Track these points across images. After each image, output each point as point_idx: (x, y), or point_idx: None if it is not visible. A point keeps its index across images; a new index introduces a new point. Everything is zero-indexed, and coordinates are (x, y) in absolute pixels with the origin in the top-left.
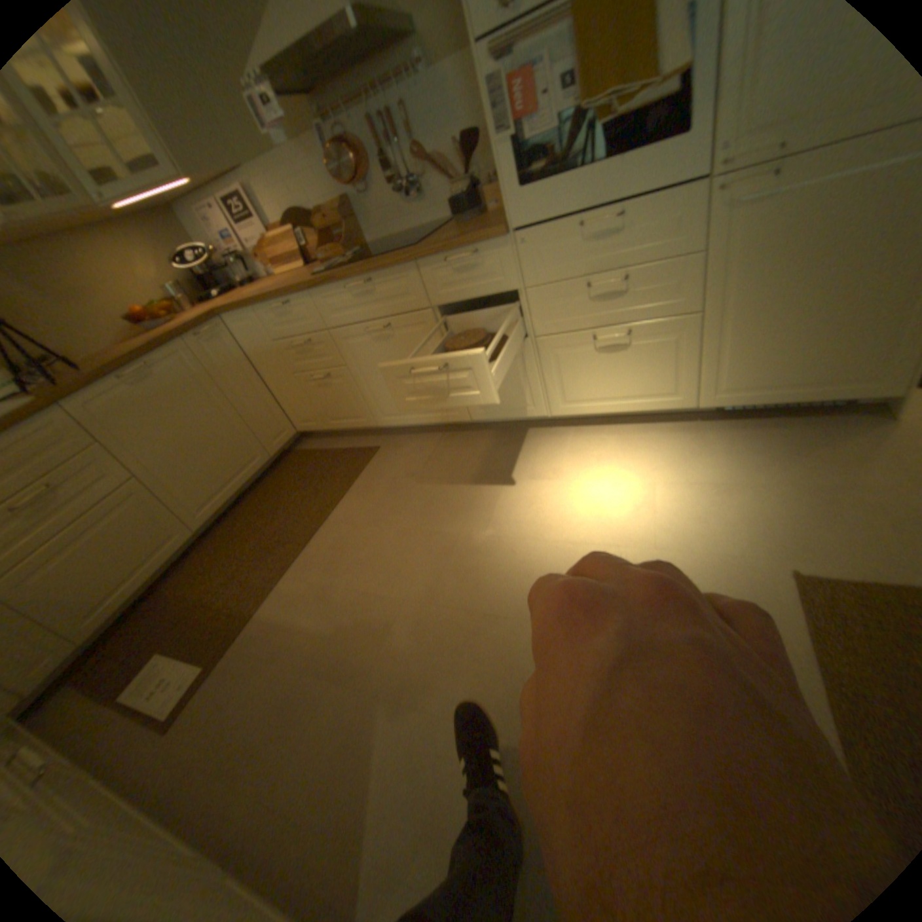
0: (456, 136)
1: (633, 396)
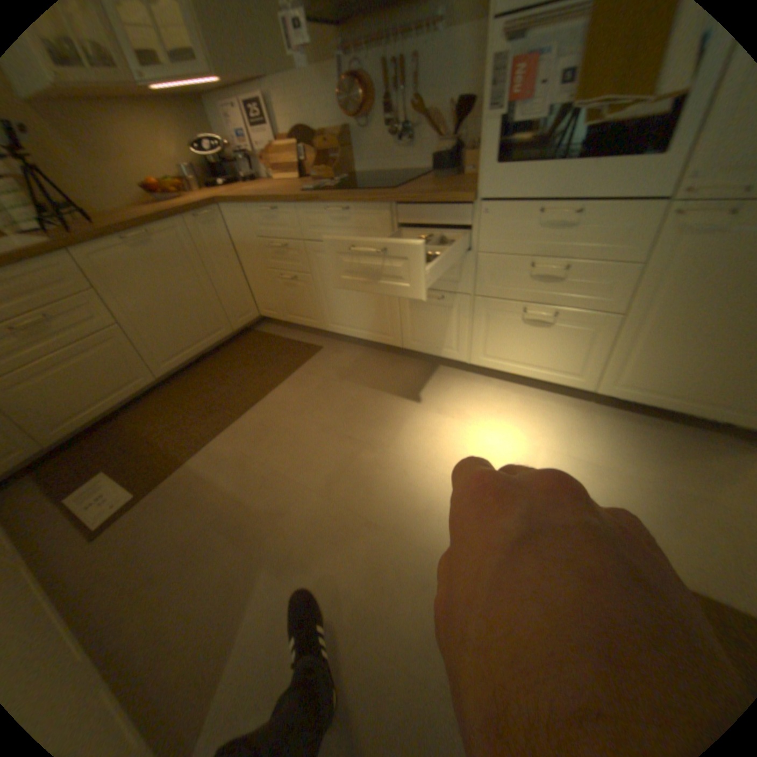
0: (453, 97)
1: (542, 366)
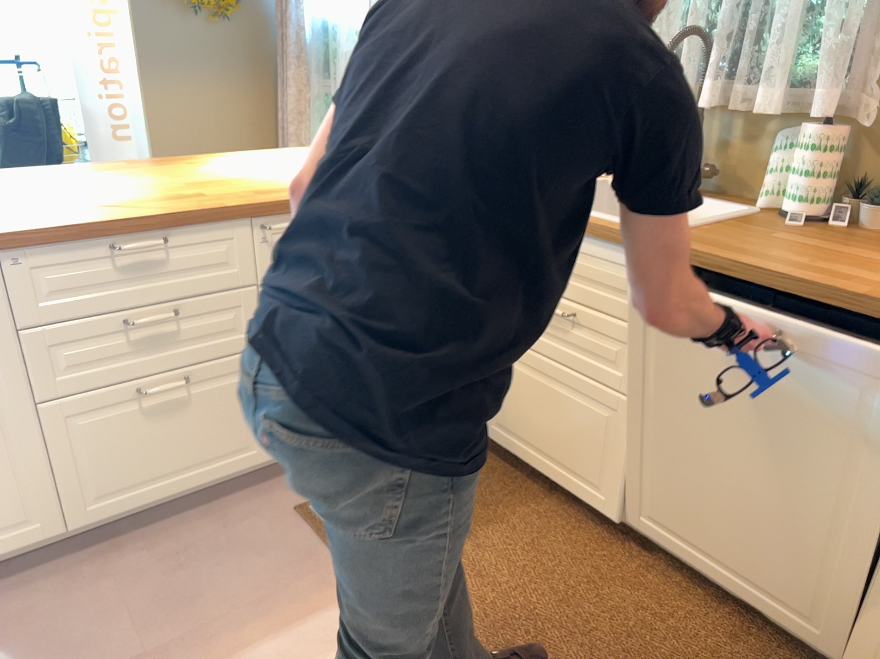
0: None
1: None
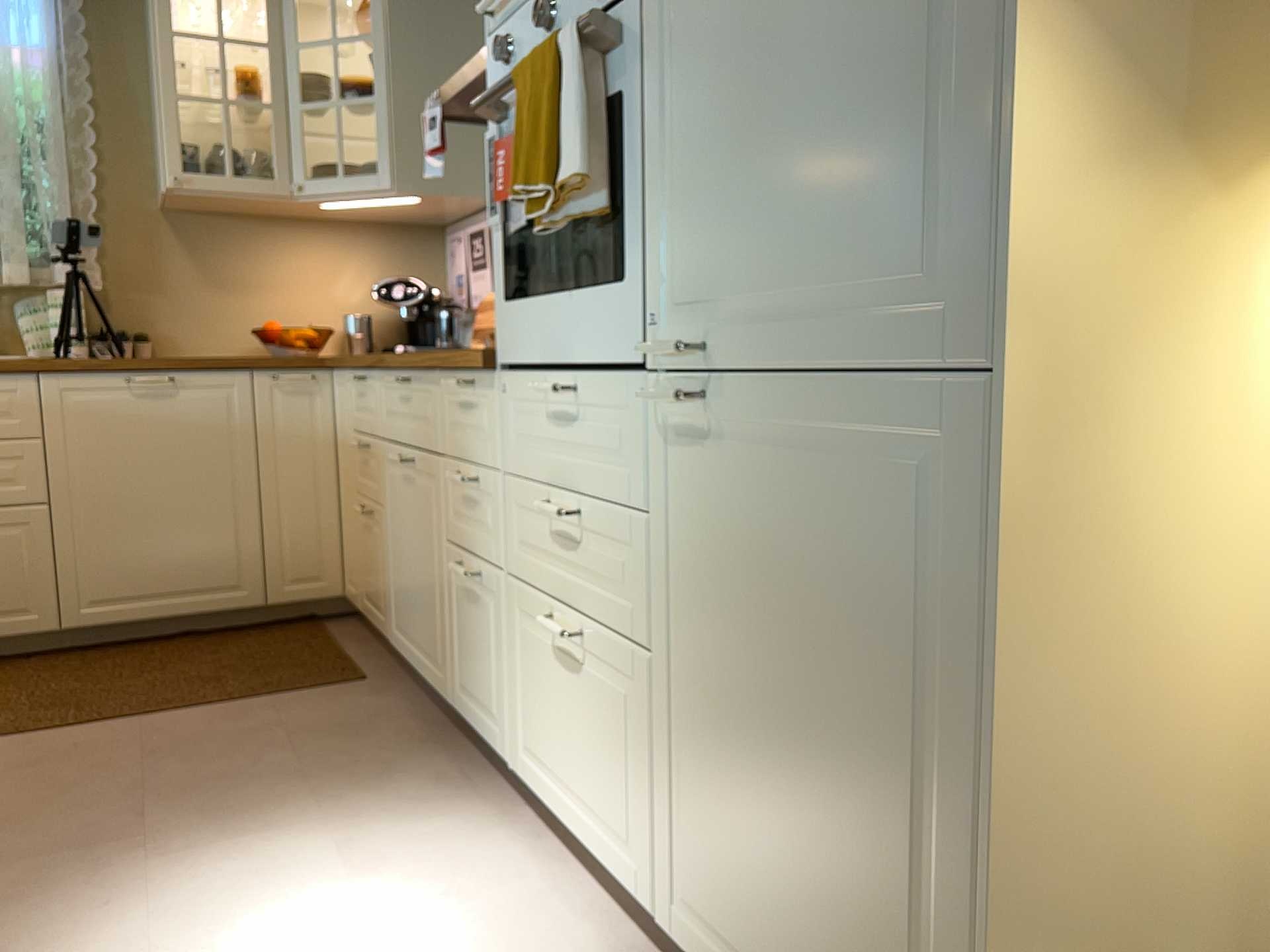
0: None
1: (591, 811)
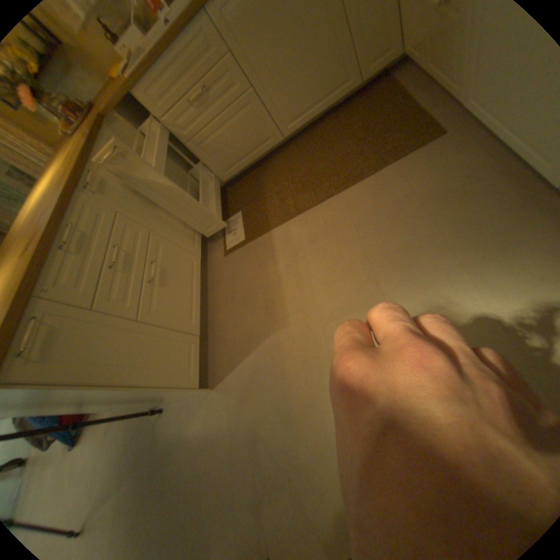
0: None
1: None
